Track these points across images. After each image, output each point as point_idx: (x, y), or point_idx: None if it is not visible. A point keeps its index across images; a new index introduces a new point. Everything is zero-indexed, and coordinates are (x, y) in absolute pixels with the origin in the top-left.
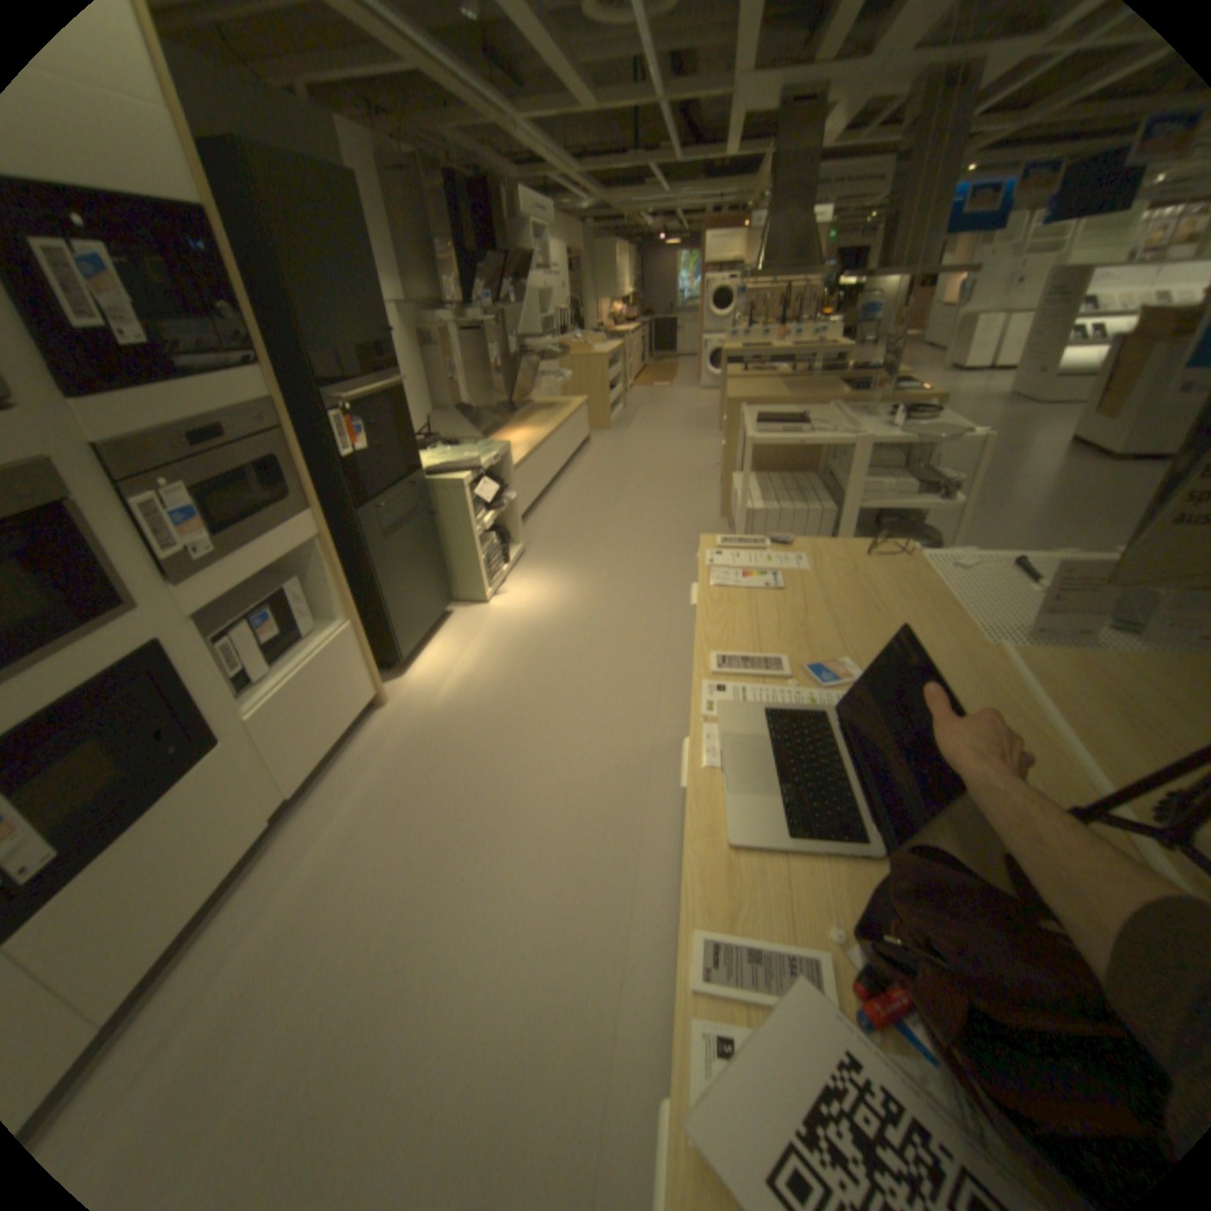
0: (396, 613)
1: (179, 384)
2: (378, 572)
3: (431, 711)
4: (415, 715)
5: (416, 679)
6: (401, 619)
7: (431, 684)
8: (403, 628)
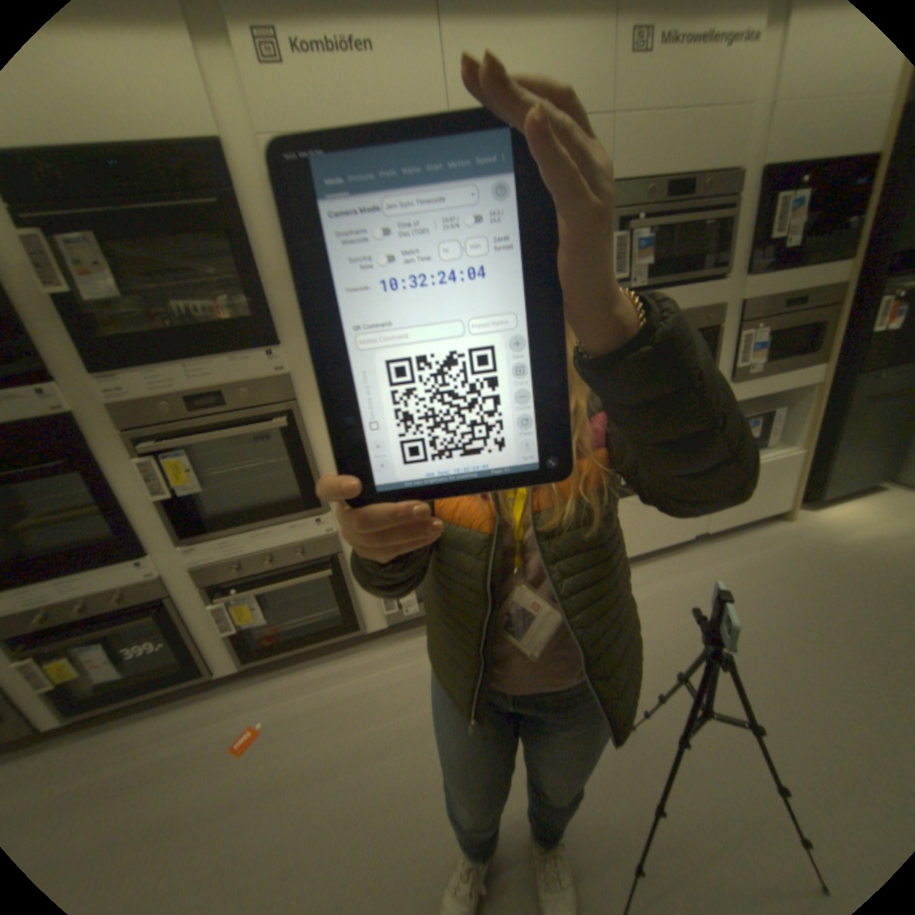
0: (842, 463)
1: (799, 271)
2: (848, 426)
3: (836, 546)
4: (820, 541)
5: (830, 520)
6: (844, 470)
7: (843, 529)
8: (841, 477)
